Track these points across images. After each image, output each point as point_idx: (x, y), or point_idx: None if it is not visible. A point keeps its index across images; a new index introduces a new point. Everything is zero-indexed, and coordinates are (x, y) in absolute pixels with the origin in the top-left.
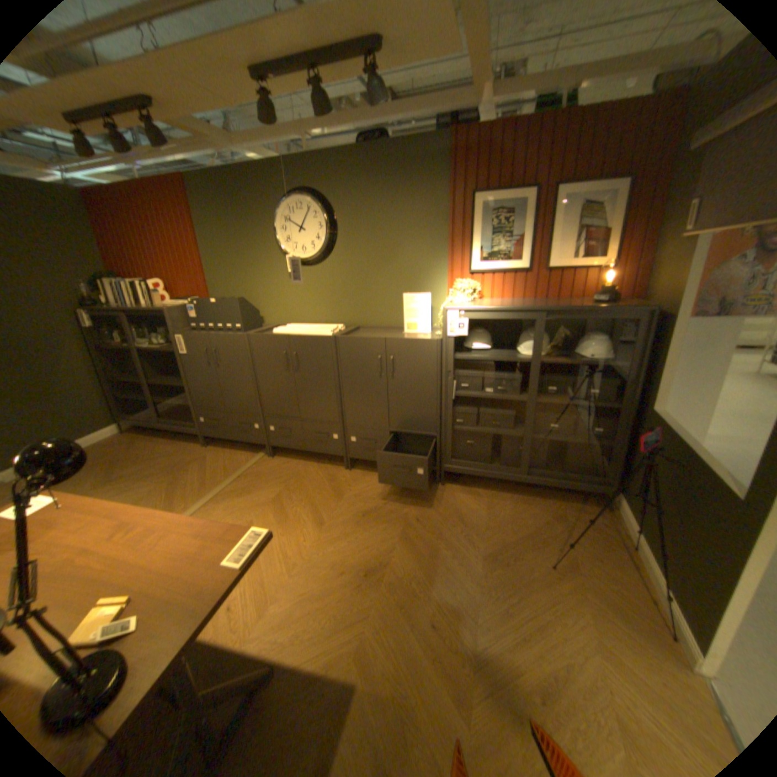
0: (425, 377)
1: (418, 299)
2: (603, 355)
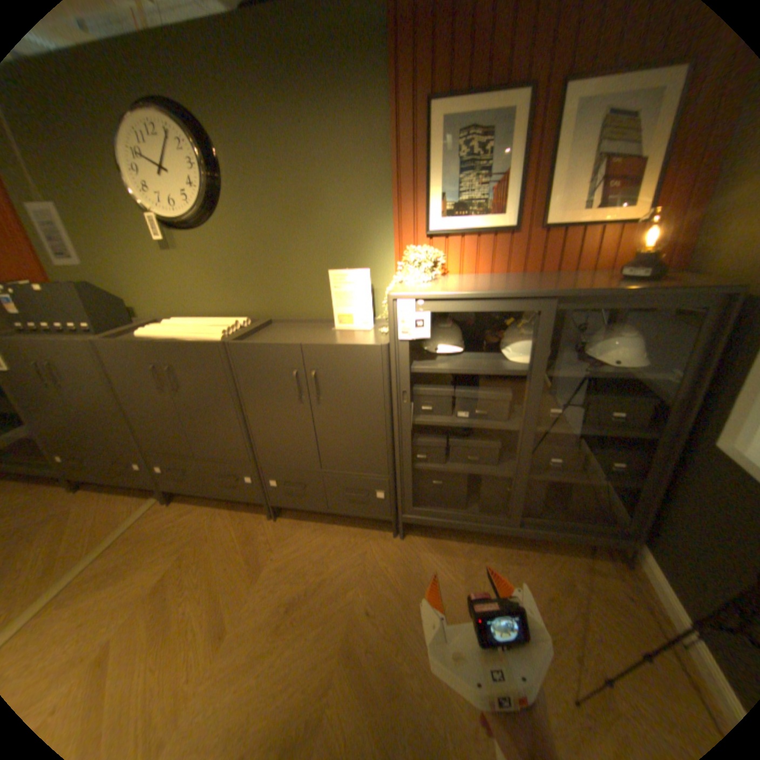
0: (366, 400)
1: (351, 278)
2: (634, 361)
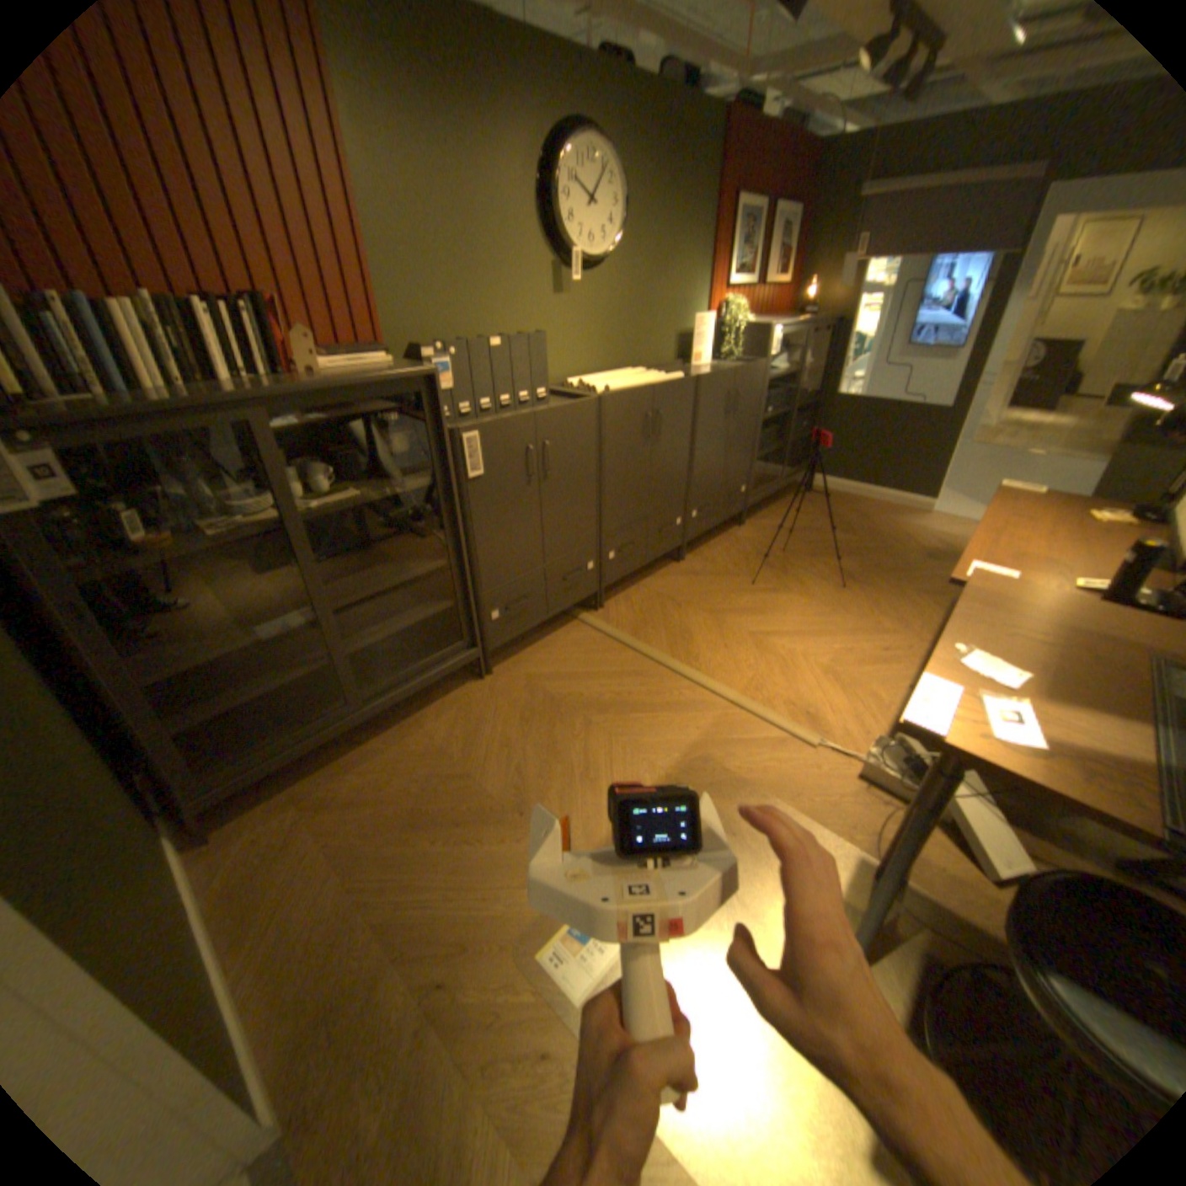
0: (753, 404)
1: (707, 319)
2: (811, 358)
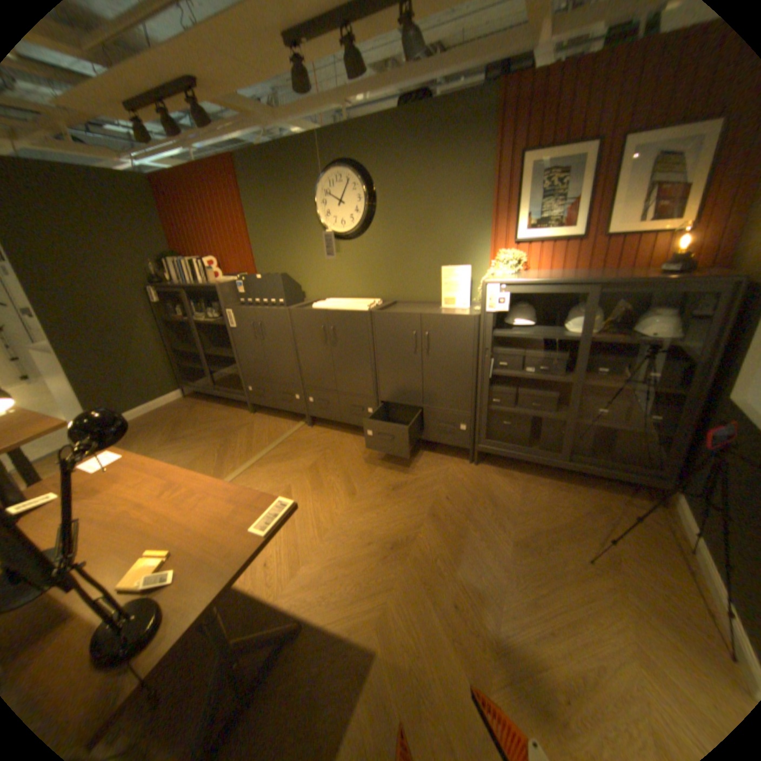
0: (460, 354)
1: (457, 272)
2: (669, 334)
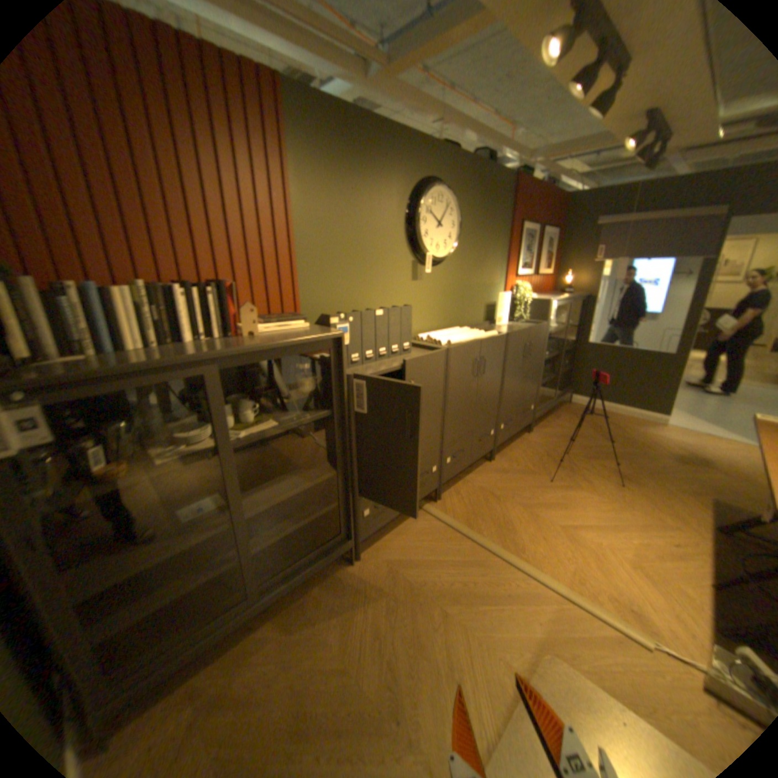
0: (540, 352)
1: (506, 297)
2: (570, 321)
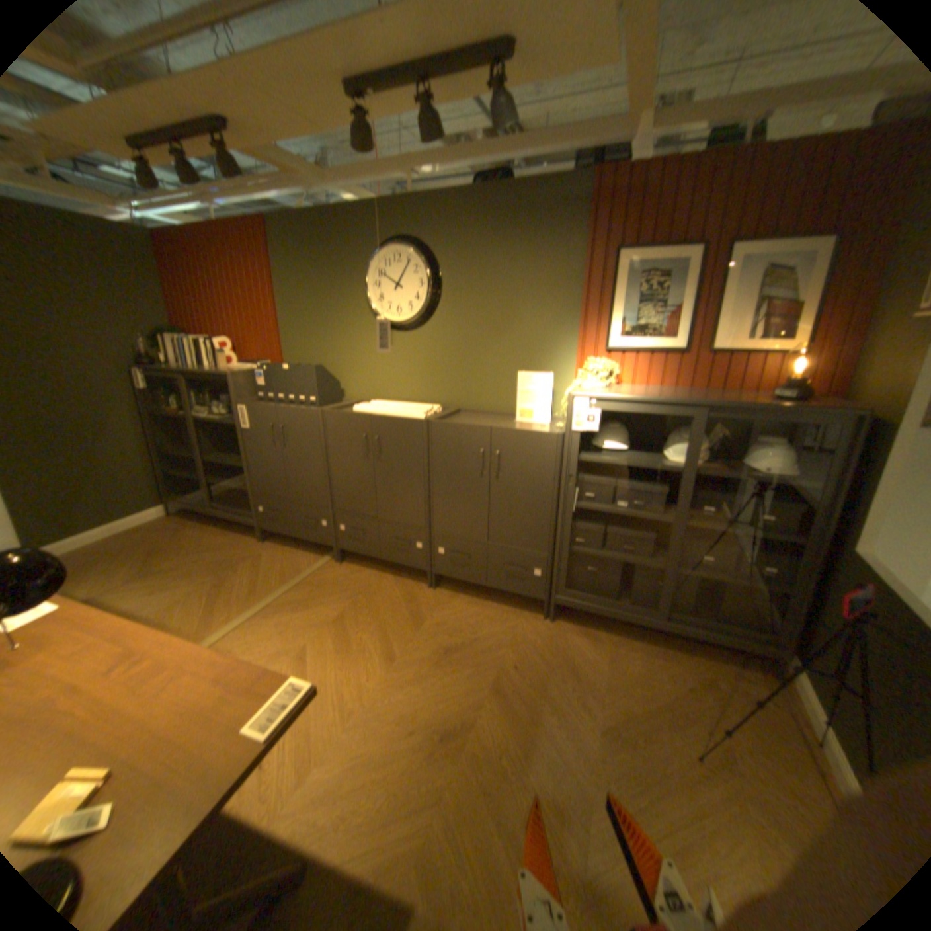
0: (538, 479)
1: (537, 379)
2: (784, 470)
